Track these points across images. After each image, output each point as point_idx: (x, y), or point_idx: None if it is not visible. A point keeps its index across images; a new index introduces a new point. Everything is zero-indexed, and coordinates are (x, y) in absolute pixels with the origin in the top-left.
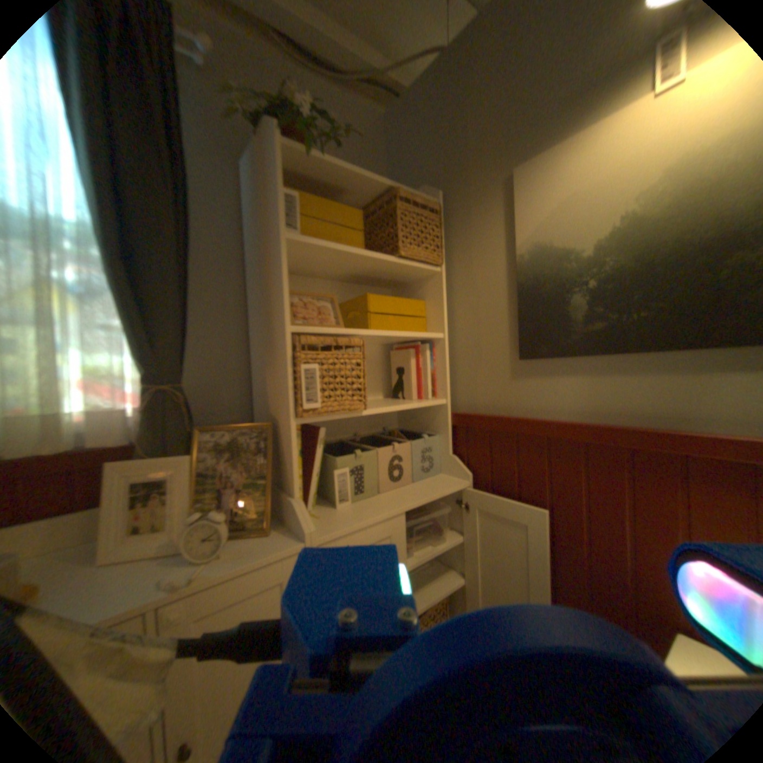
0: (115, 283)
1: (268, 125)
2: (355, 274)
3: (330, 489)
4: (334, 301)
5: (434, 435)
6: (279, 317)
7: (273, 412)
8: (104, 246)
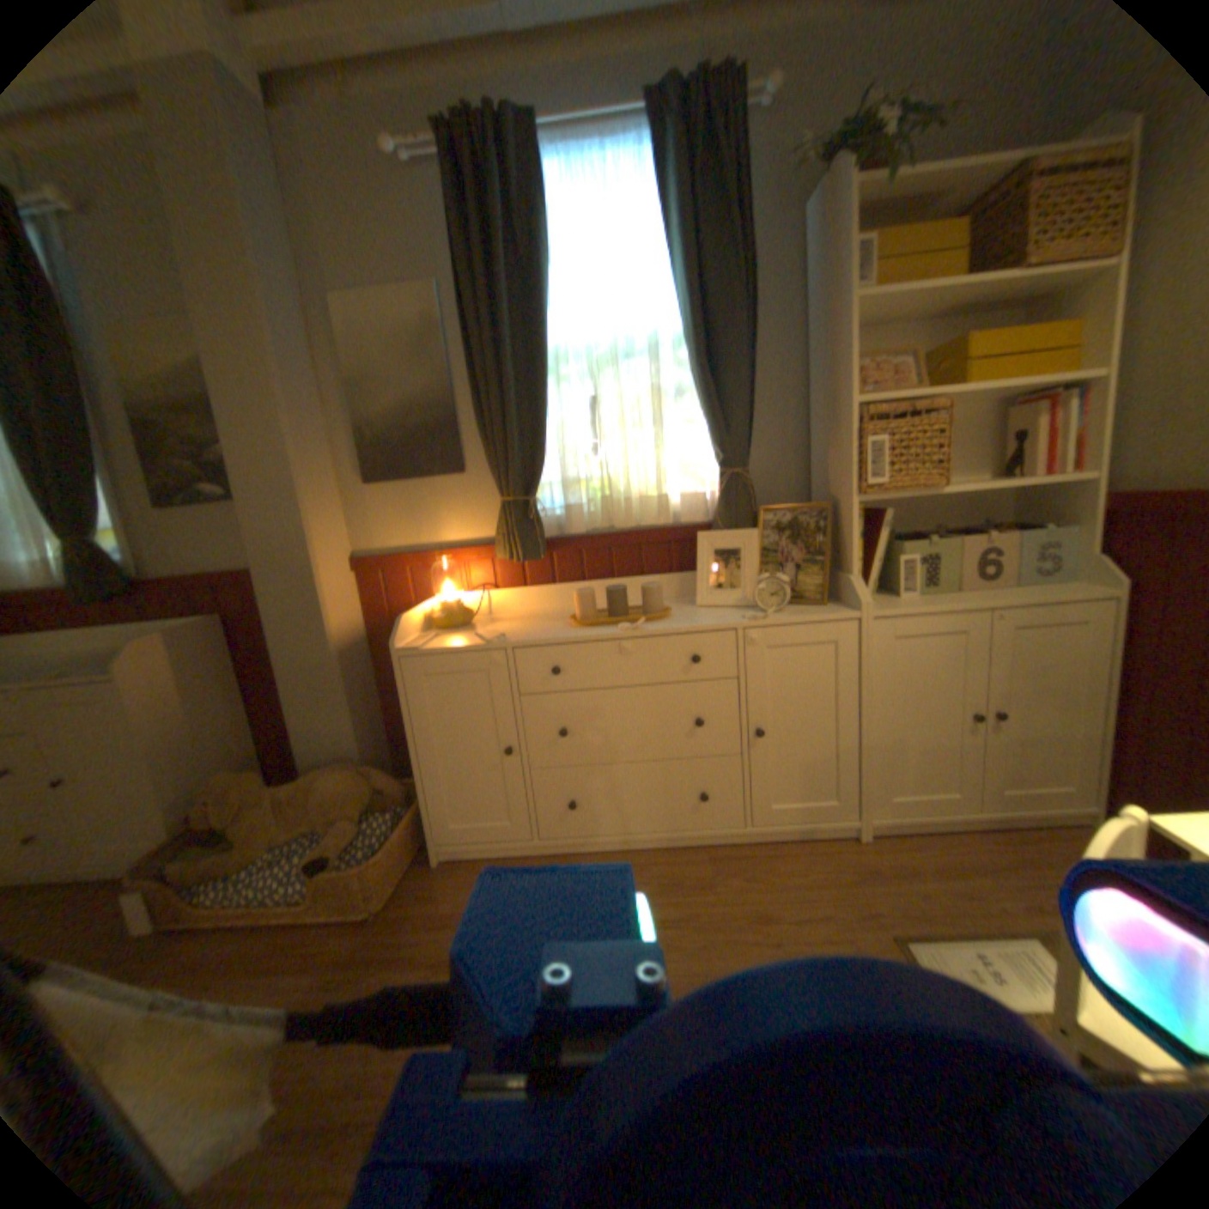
0: (697, 381)
1: (841, 159)
2: (953, 306)
3: (894, 580)
4: (919, 350)
5: (1071, 528)
6: (843, 388)
7: (832, 493)
8: (690, 349)
